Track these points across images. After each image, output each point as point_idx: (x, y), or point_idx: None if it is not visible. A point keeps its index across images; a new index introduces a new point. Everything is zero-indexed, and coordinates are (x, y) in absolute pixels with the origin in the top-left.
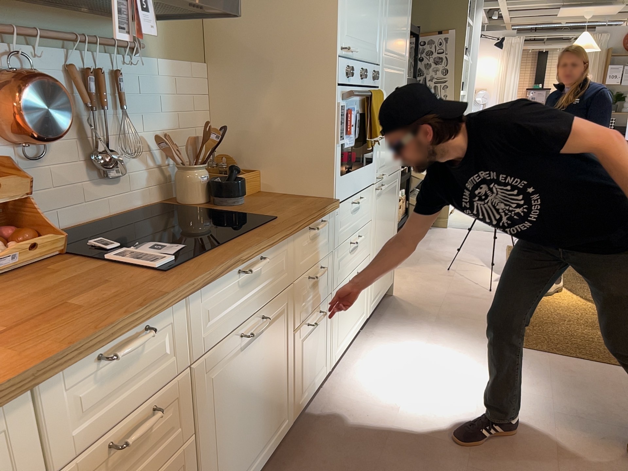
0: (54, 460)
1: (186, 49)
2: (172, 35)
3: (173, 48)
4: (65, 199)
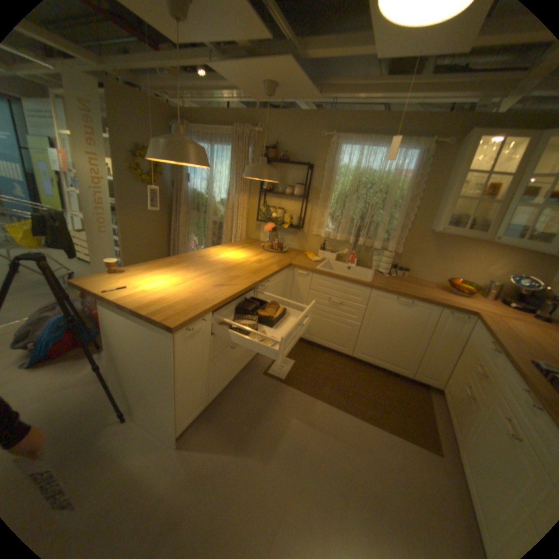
0: (481, 352)
1: None
2: None
3: None
4: None
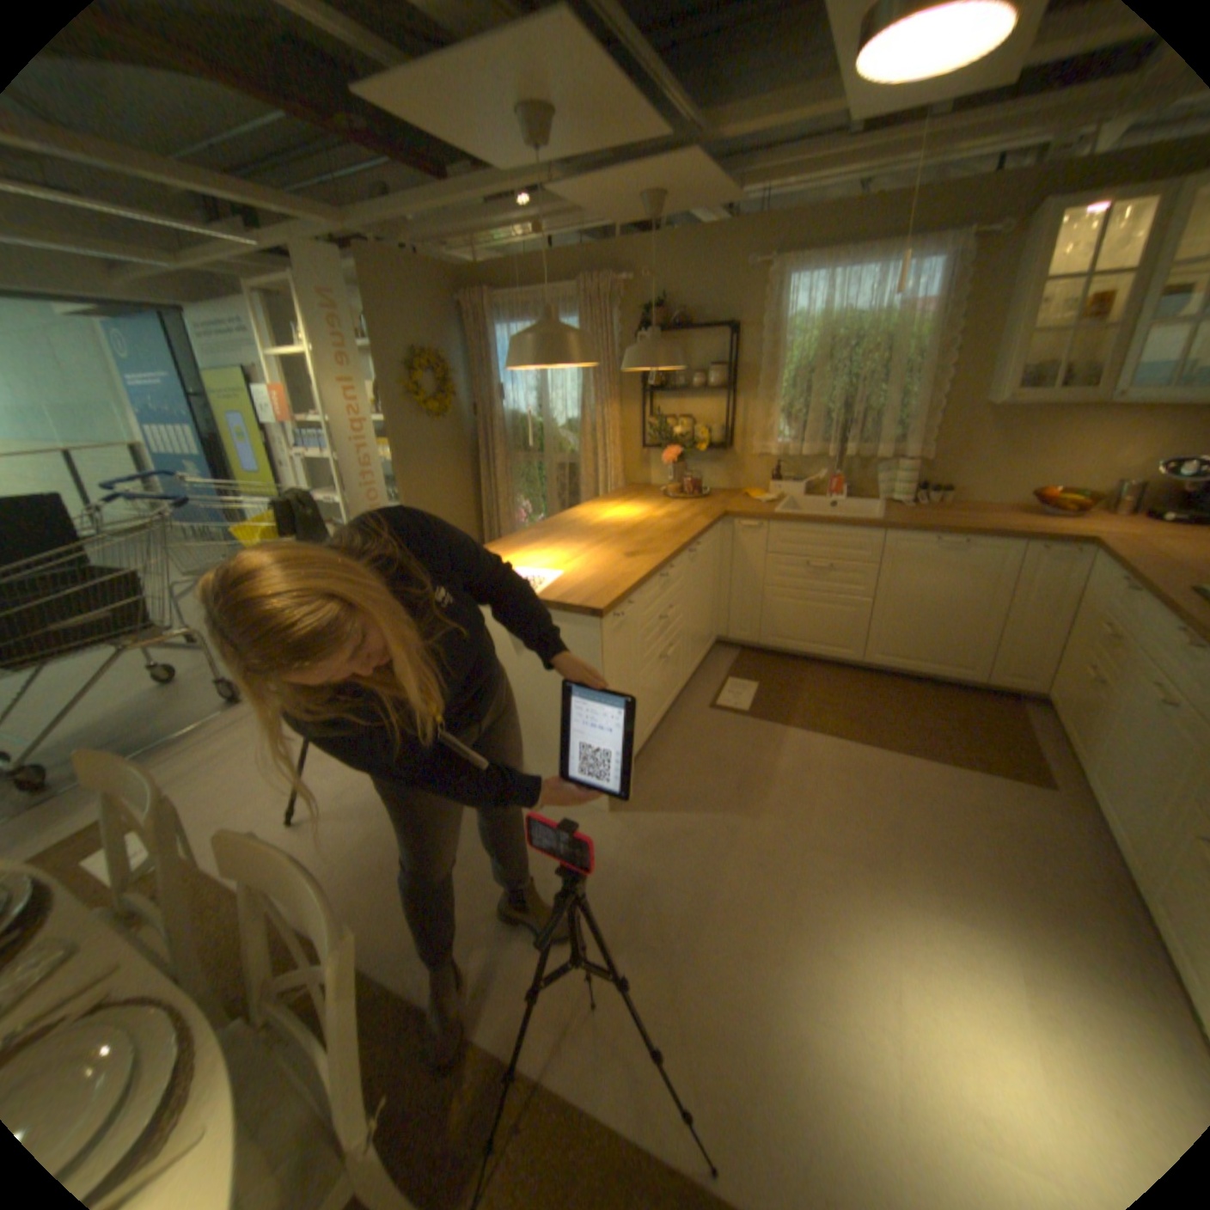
0: (1107, 602)
1: None
2: None
3: None
4: None
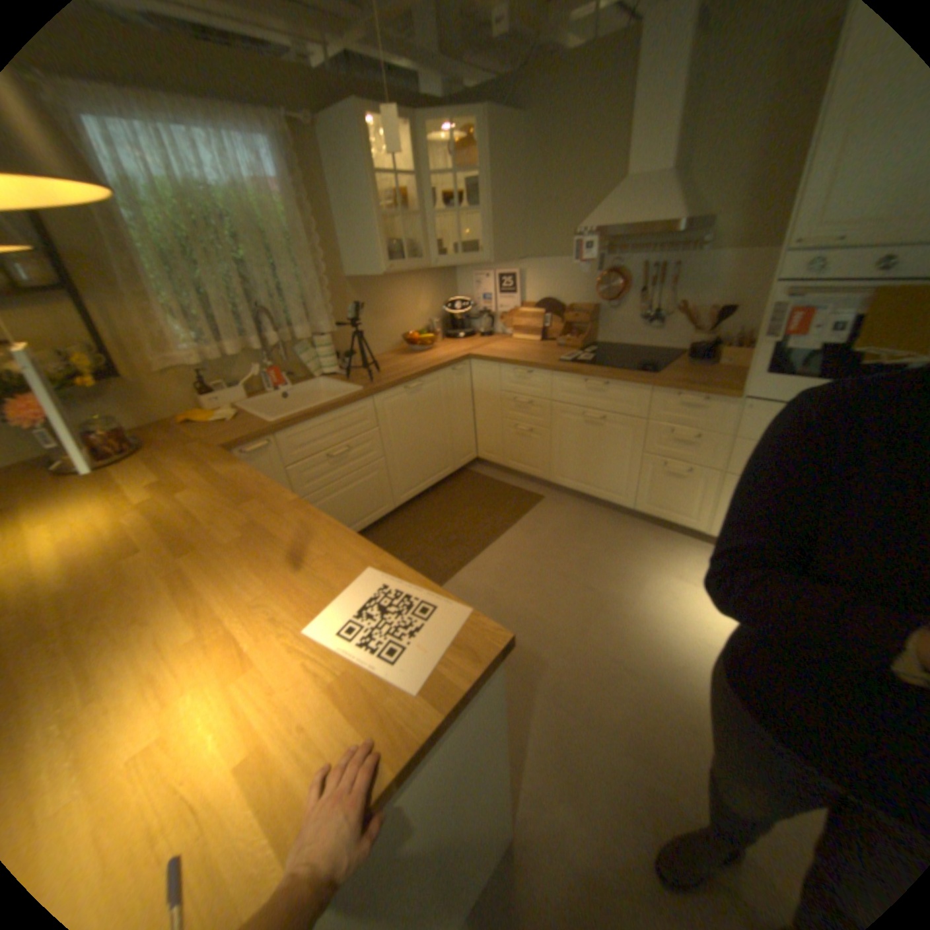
0: (501, 388)
1: (768, 235)
2: (752, 226)
3: (750, 237)
4: (624, 330)
